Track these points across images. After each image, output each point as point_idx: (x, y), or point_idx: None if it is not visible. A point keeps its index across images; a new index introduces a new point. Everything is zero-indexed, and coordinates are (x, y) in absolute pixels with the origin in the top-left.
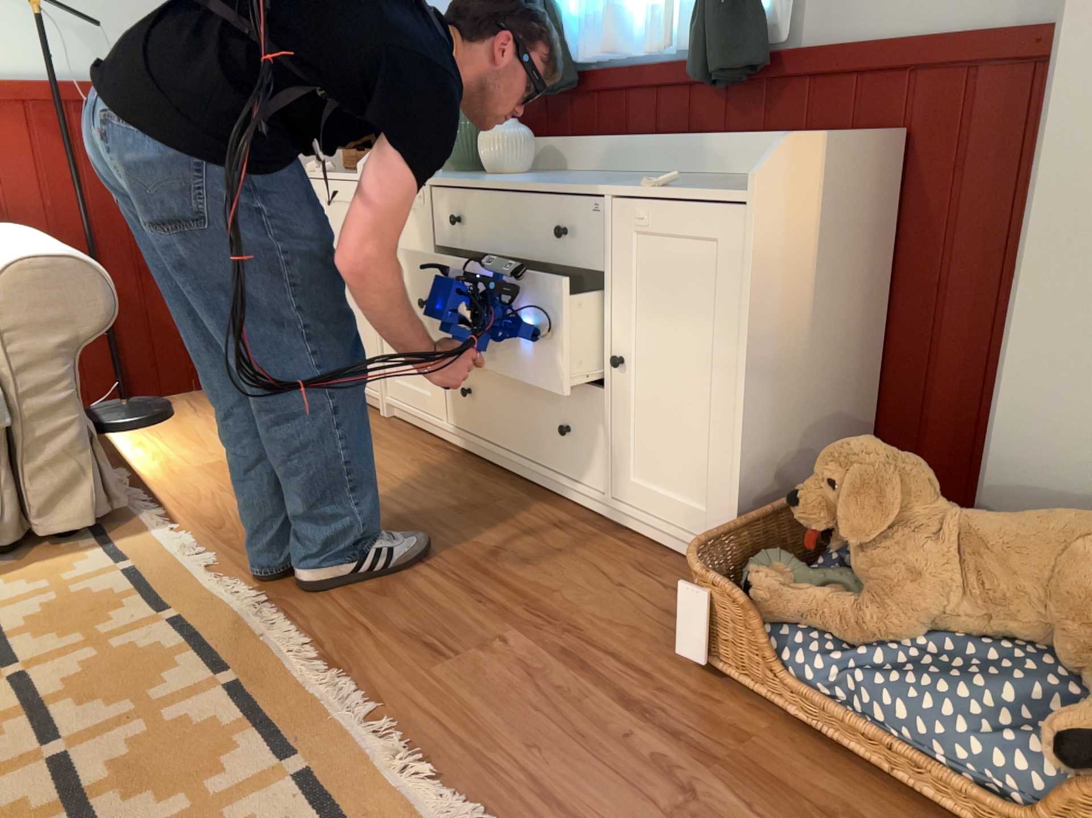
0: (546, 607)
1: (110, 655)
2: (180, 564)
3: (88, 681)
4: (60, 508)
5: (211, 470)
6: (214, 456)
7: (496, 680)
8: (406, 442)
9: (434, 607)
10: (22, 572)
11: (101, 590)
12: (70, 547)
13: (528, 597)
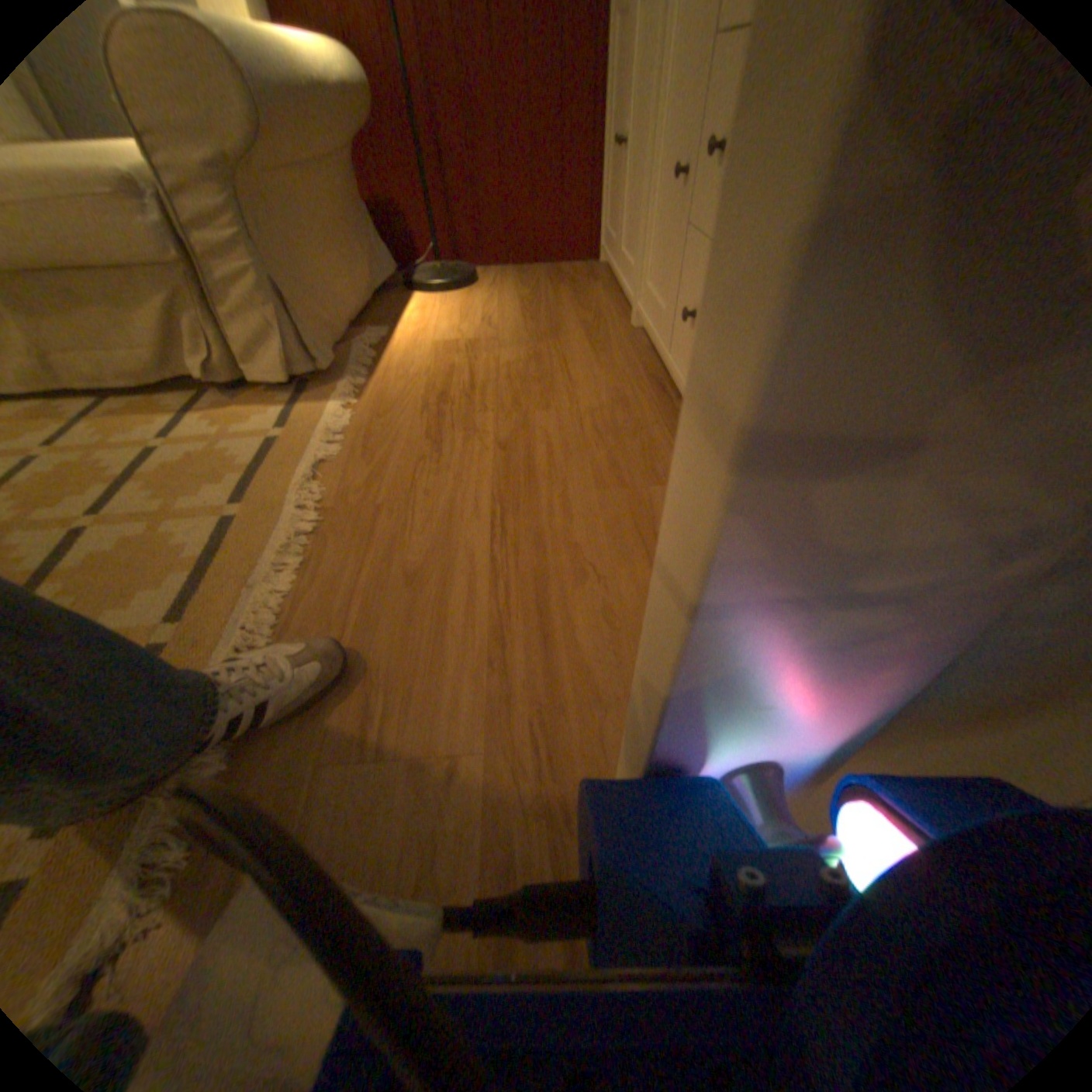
0: (565, 739)
1: (140, 544)
2: (304, 450)
3: (93, 570)
4: (256, 358)
5: (441, 348)
6: (459, 334)
7: (373, 867)
8: (630, 364)
9: (439, 642)
10: (216, 412)
11: (228, 456)
12: (267, 399)
13: (559, 698)
